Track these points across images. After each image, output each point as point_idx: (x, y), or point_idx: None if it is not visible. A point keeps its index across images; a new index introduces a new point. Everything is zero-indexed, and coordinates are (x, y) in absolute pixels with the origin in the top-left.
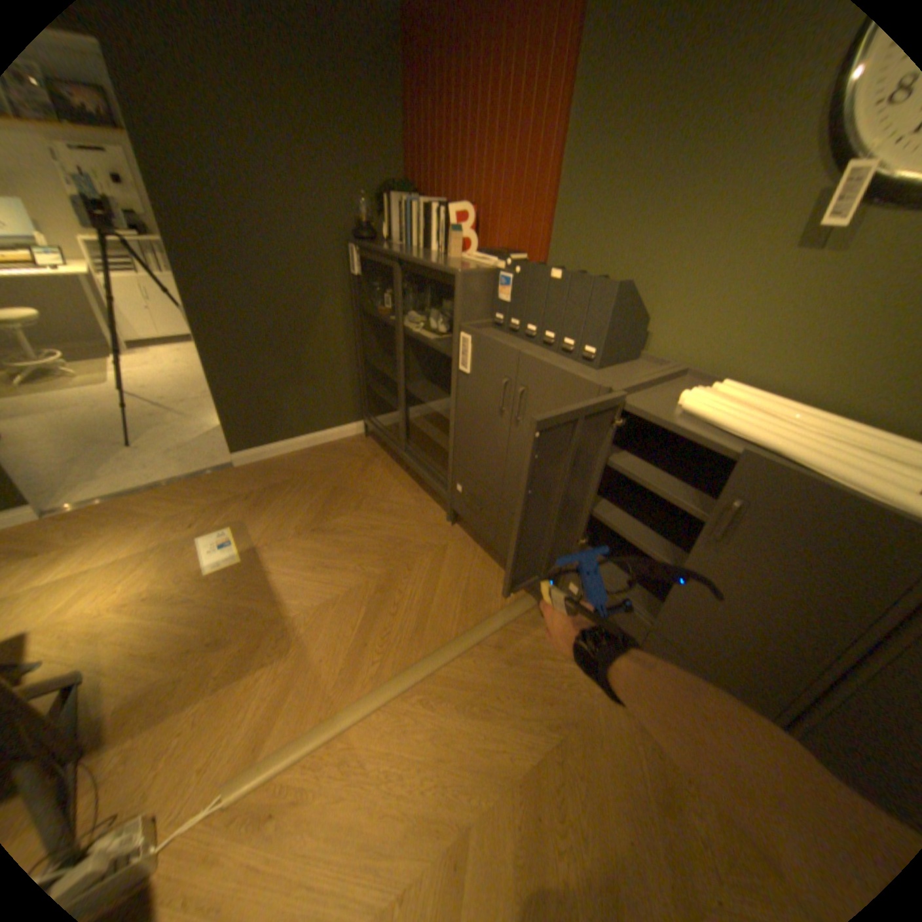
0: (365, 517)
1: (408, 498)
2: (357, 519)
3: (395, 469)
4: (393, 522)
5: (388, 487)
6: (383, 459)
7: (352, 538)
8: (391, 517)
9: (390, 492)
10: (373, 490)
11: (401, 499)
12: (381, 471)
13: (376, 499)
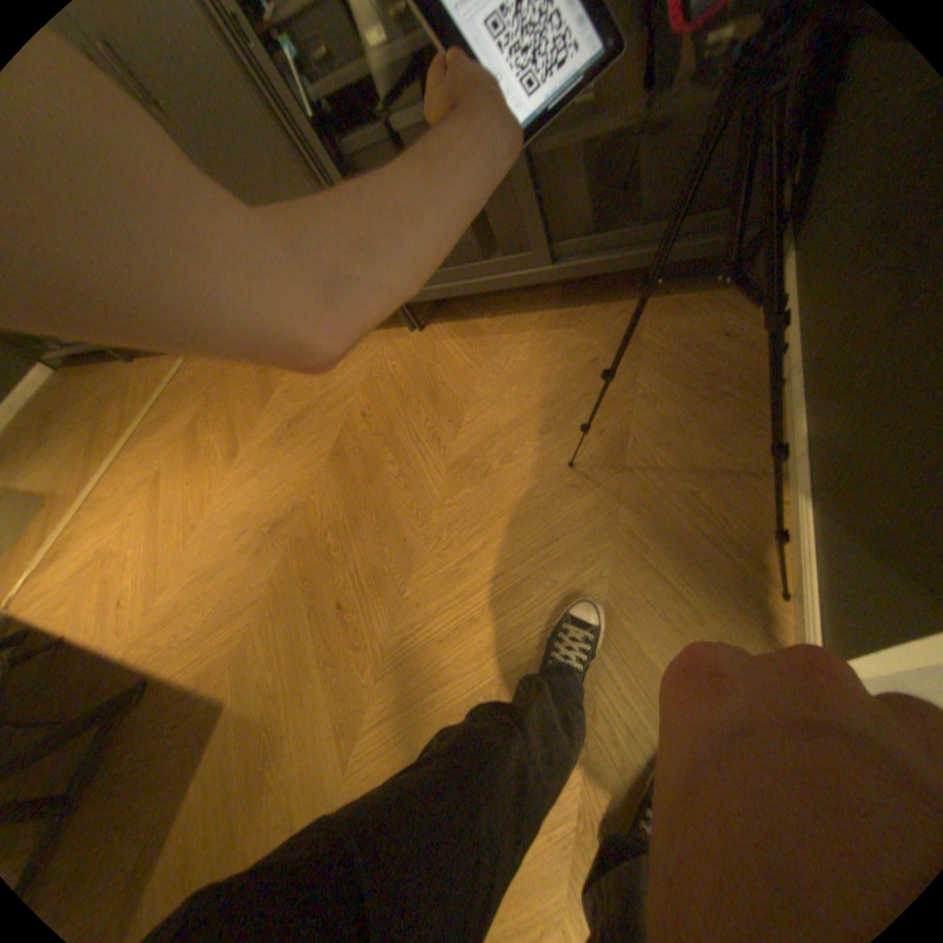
0: (71, 412)
1: (98, 376)
2: (66, 417)
3: (84, 370)
4: (91, 397)
5: (82, 384)
6: (74, 372)
7: (66, 428)
8: (89, 396)
9: (84, 385)
10: (72, 394)
11: (93, 381)
12: (75, 380)
13: (76, 397)
